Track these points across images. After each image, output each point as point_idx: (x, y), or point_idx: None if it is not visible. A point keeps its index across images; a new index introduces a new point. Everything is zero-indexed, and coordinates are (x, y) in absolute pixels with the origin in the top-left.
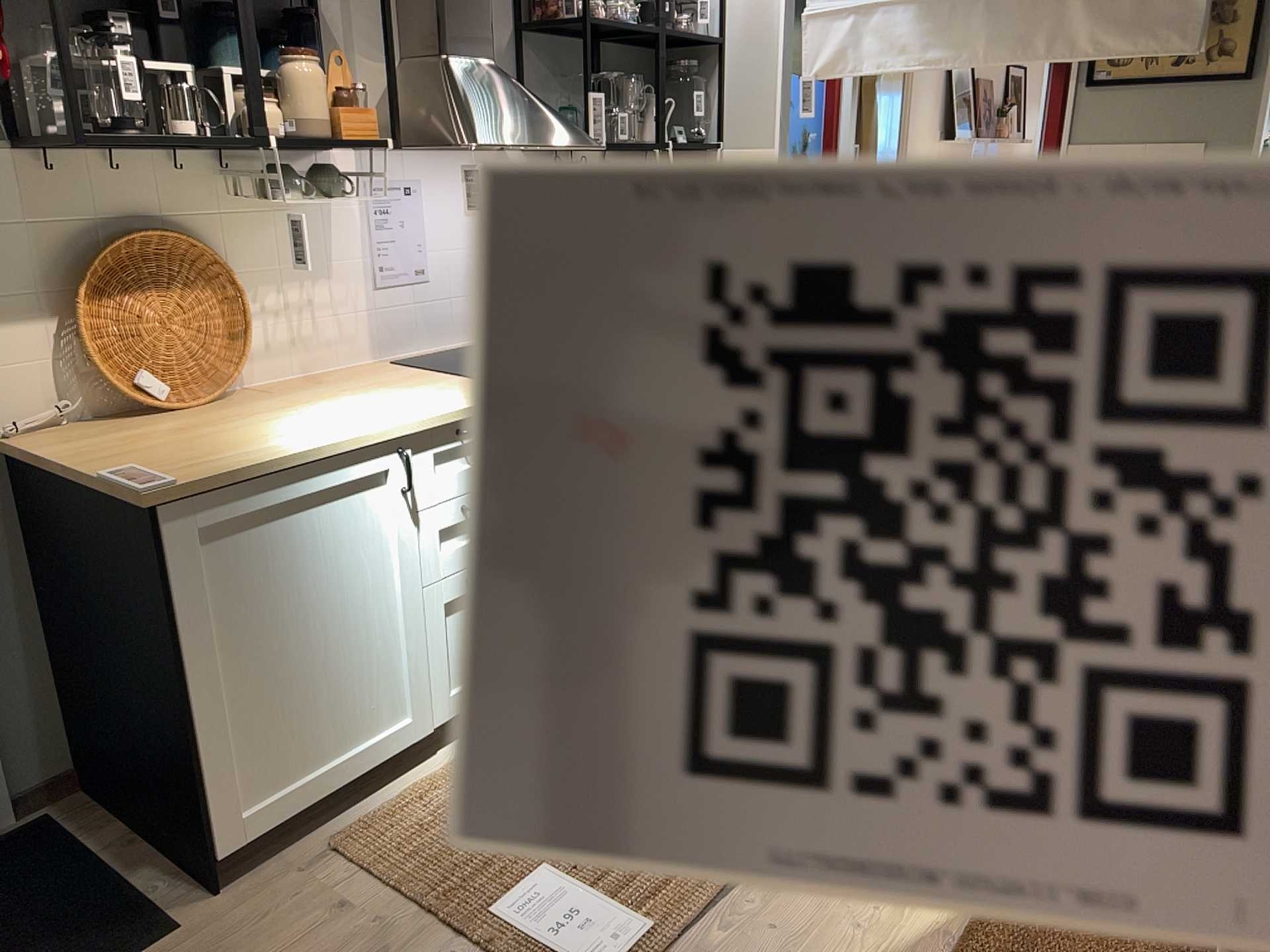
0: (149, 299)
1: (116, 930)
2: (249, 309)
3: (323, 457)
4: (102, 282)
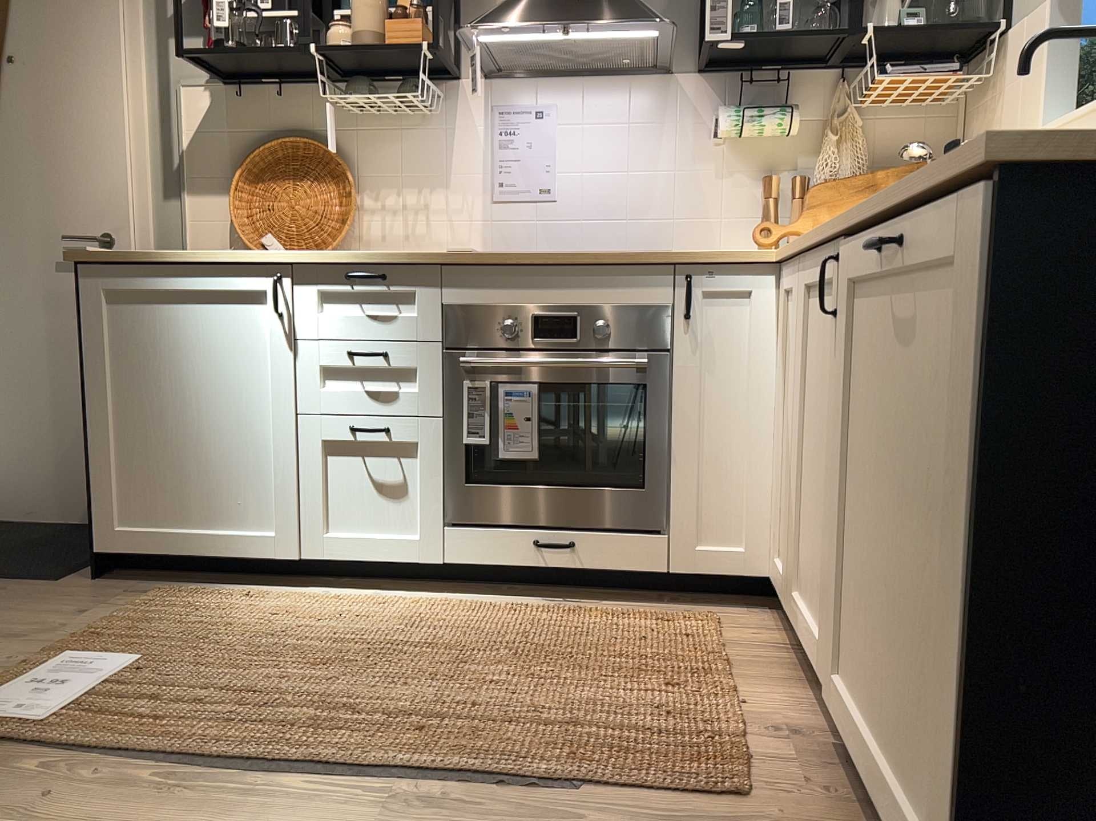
0: (284, 184)
1: (52, 568)
2: (351, 198)
3: (202, 262)
4: (259, 171)
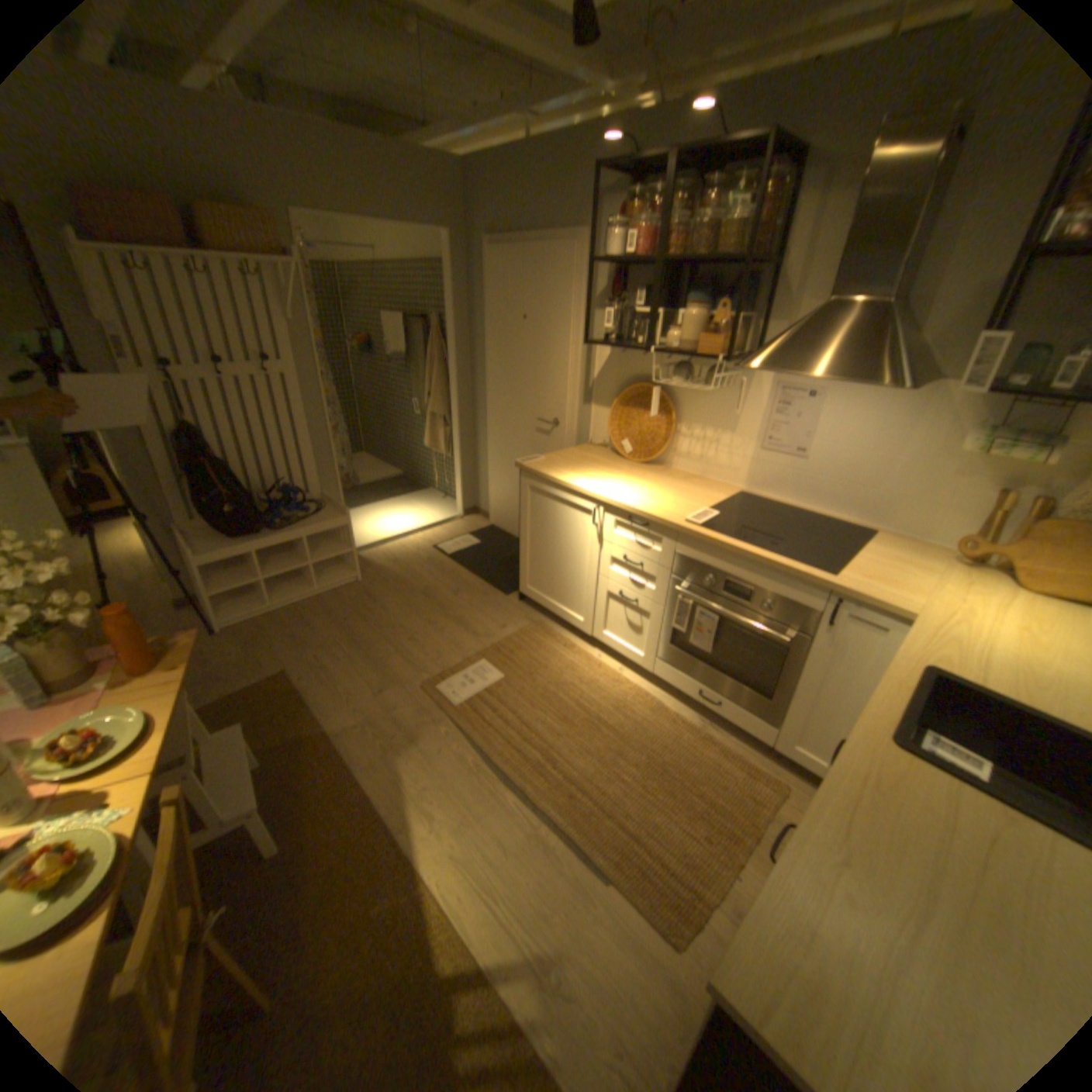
0: (639, 411)
1: (510, 584)
2: (672, 430)
3: (566, 486)
4: (628, 399)
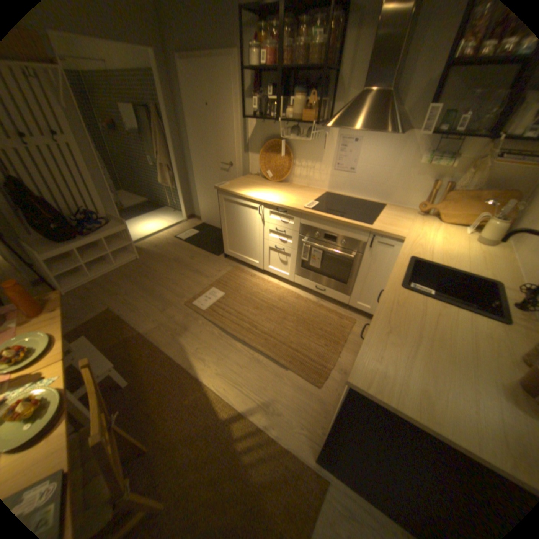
0: (274, 154)
1: (218, 250)
2: (291, 163)
3: (243, 196)
4: (268, 148)
